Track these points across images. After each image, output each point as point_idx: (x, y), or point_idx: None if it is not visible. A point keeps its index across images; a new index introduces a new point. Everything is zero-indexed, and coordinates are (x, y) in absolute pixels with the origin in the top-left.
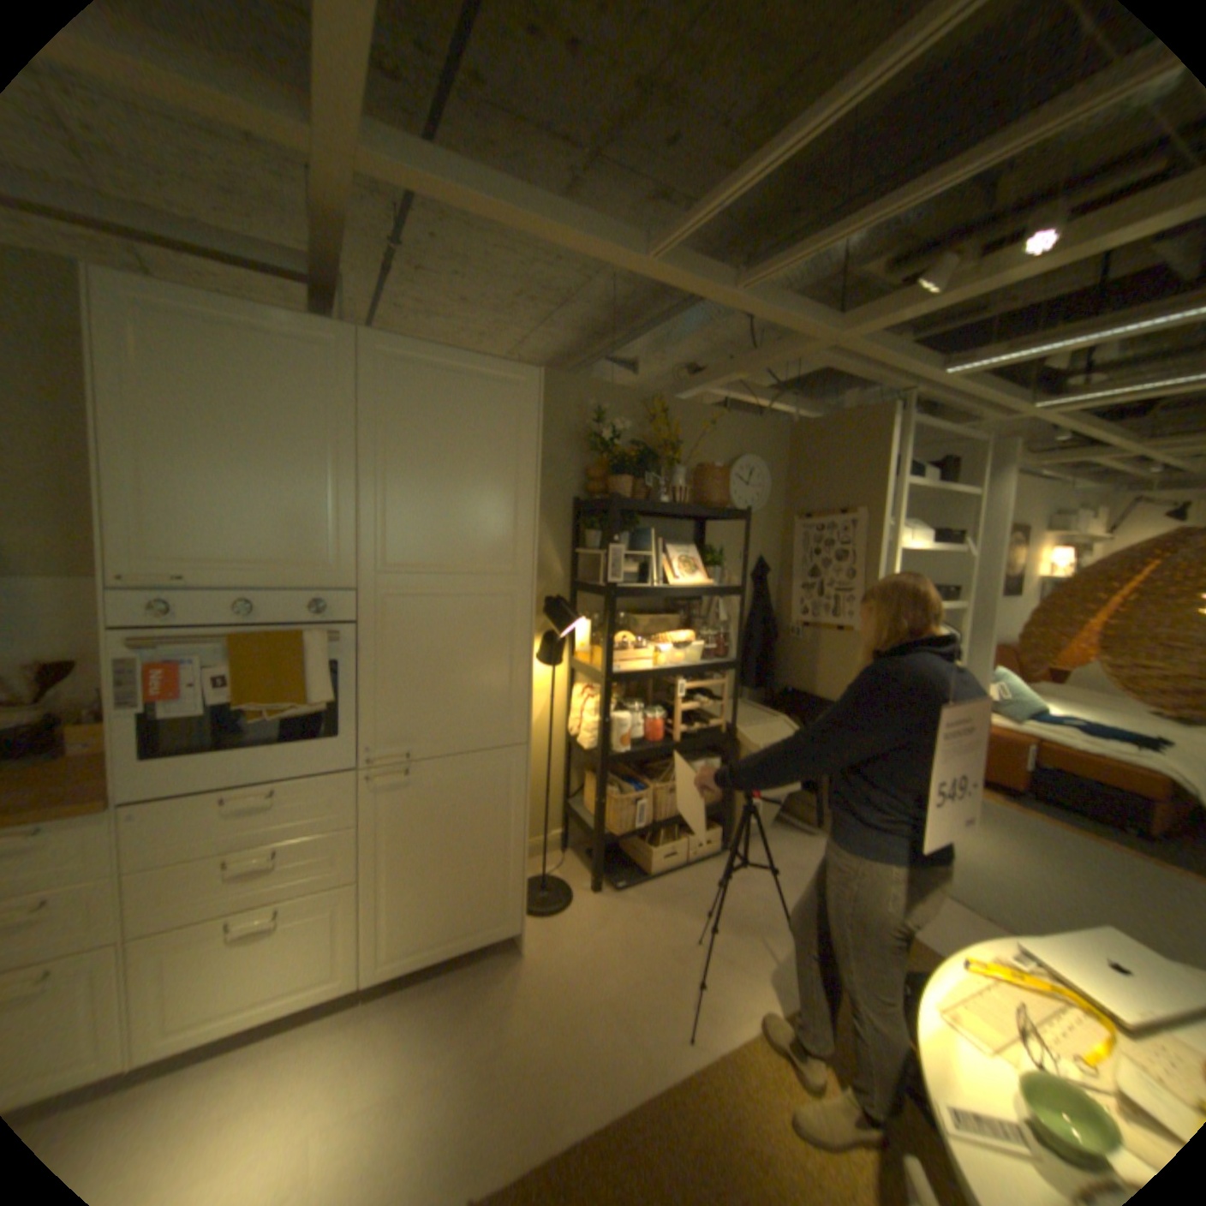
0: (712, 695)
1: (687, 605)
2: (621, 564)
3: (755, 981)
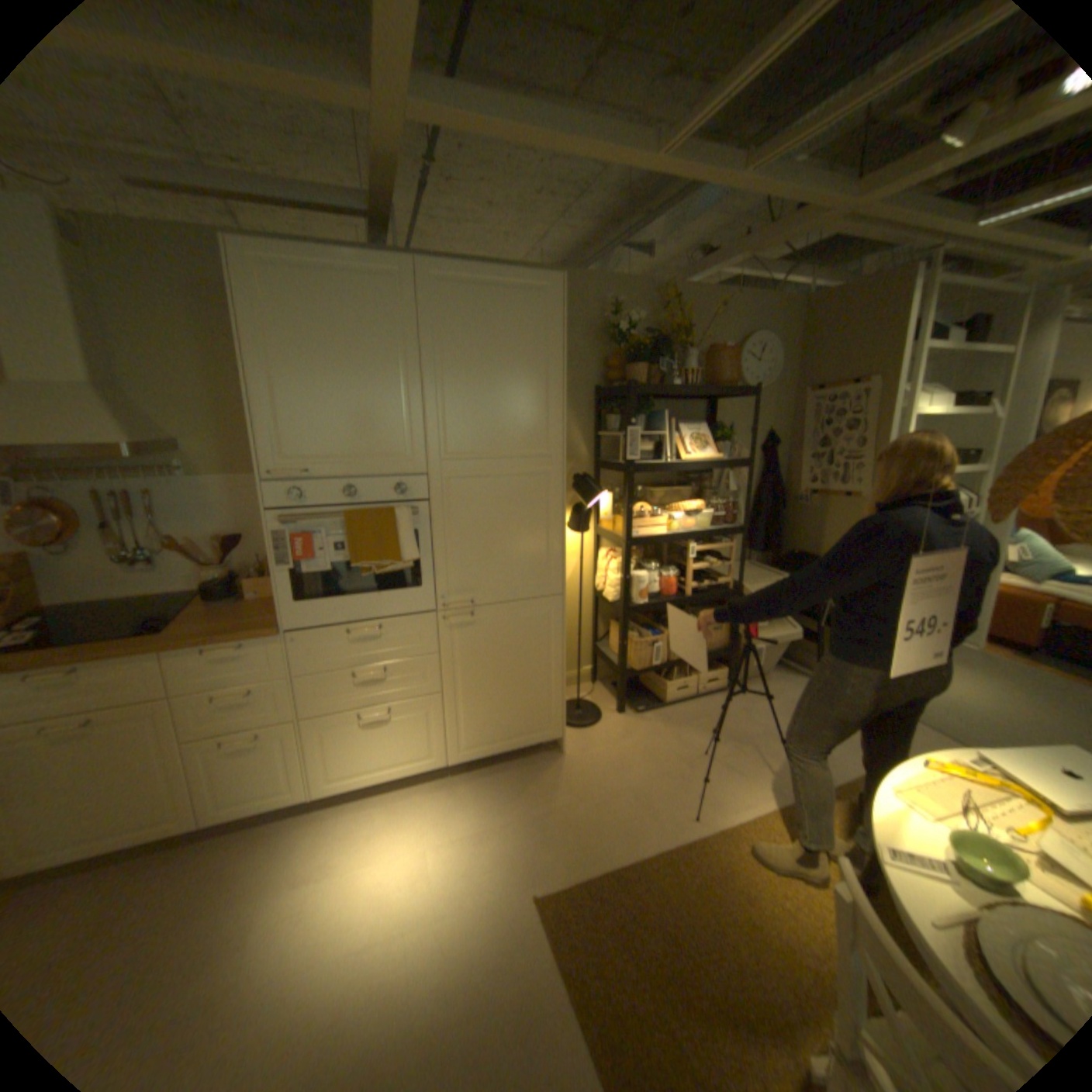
0: (721, 556)
1: (699, 477)
2: (638, 444)
3: (752, 784)
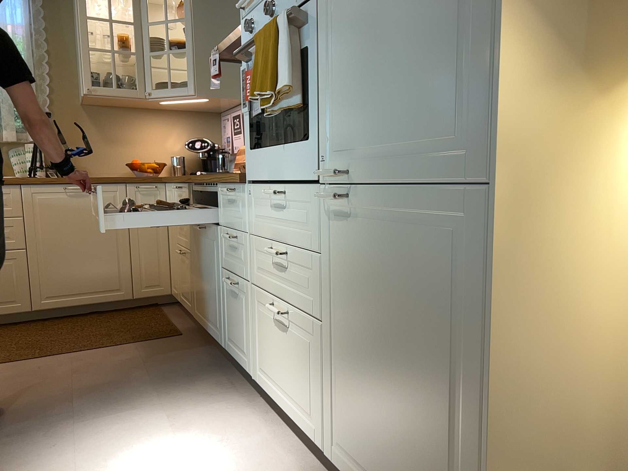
0: None
1: None
2: None
3: None
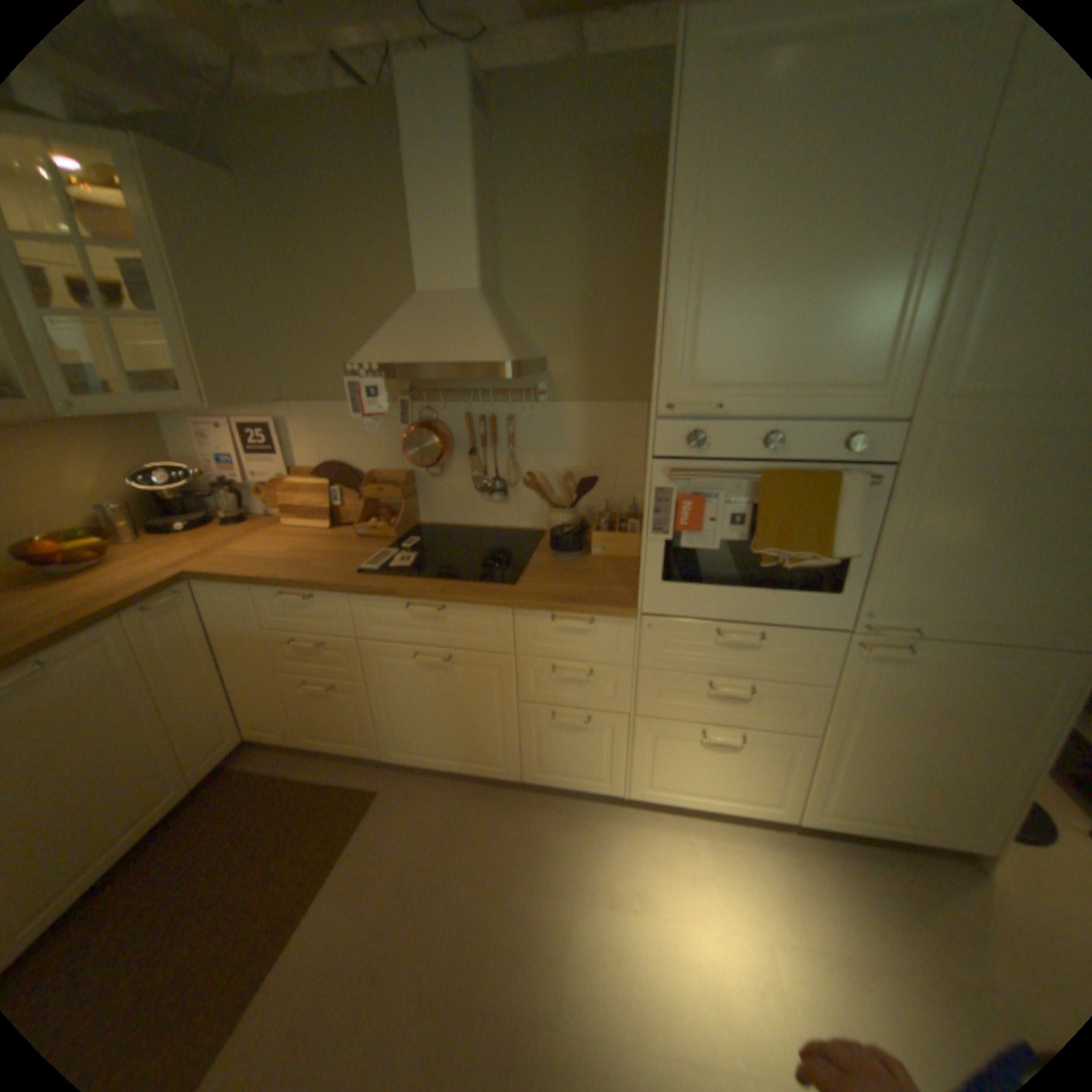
0: None
1: None
2: None
3: None
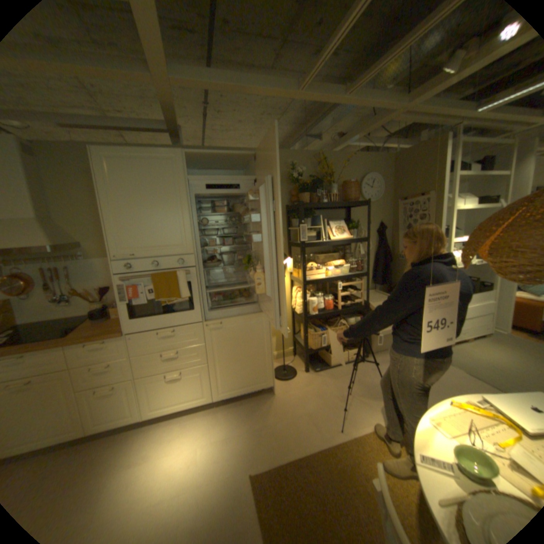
0: (357, 288)
1: (344, 248)
2: (308, 233)
3: (374, 411)
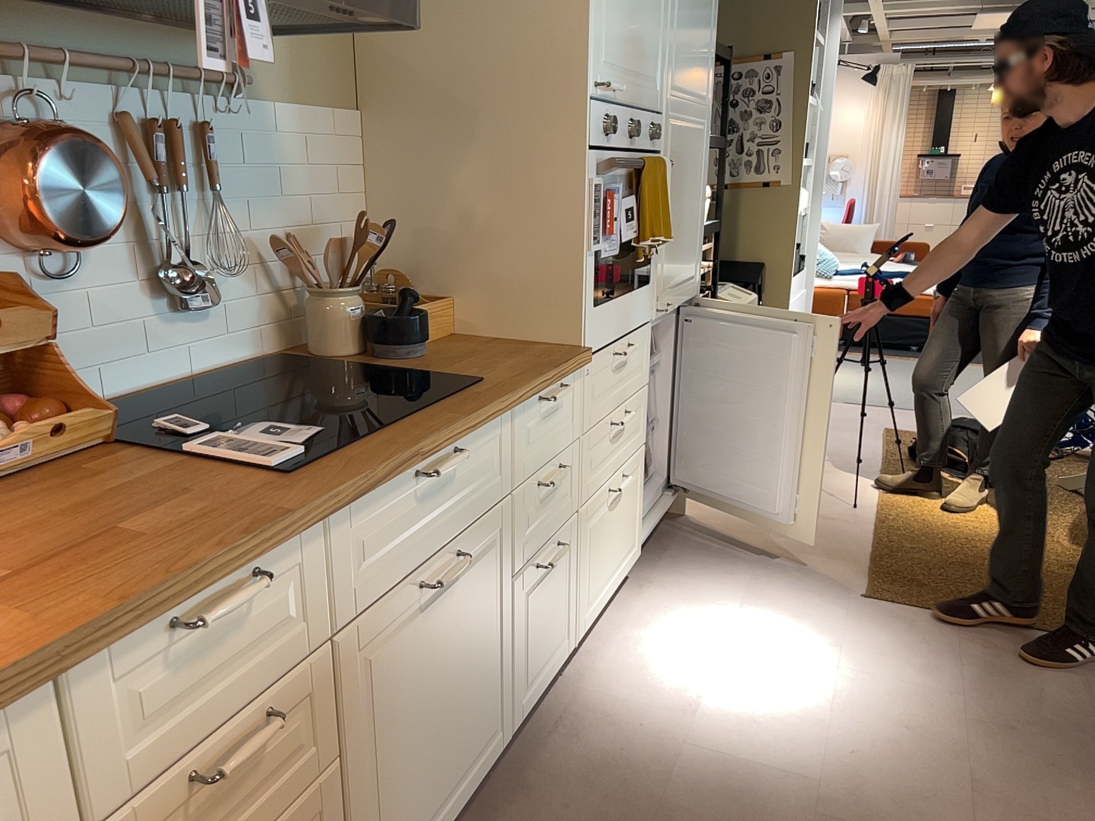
0: None
1: None
2: None
3: (837, 472)
